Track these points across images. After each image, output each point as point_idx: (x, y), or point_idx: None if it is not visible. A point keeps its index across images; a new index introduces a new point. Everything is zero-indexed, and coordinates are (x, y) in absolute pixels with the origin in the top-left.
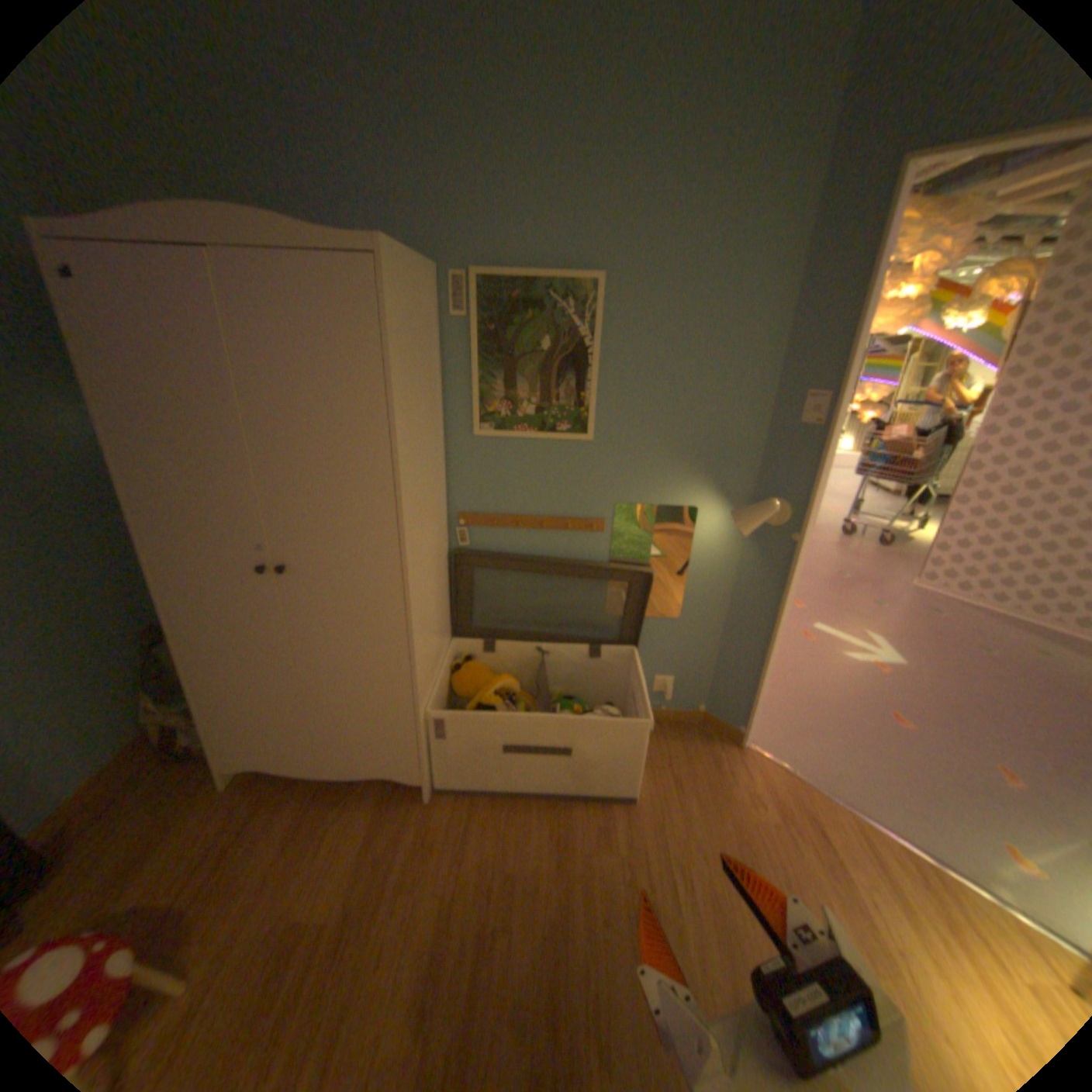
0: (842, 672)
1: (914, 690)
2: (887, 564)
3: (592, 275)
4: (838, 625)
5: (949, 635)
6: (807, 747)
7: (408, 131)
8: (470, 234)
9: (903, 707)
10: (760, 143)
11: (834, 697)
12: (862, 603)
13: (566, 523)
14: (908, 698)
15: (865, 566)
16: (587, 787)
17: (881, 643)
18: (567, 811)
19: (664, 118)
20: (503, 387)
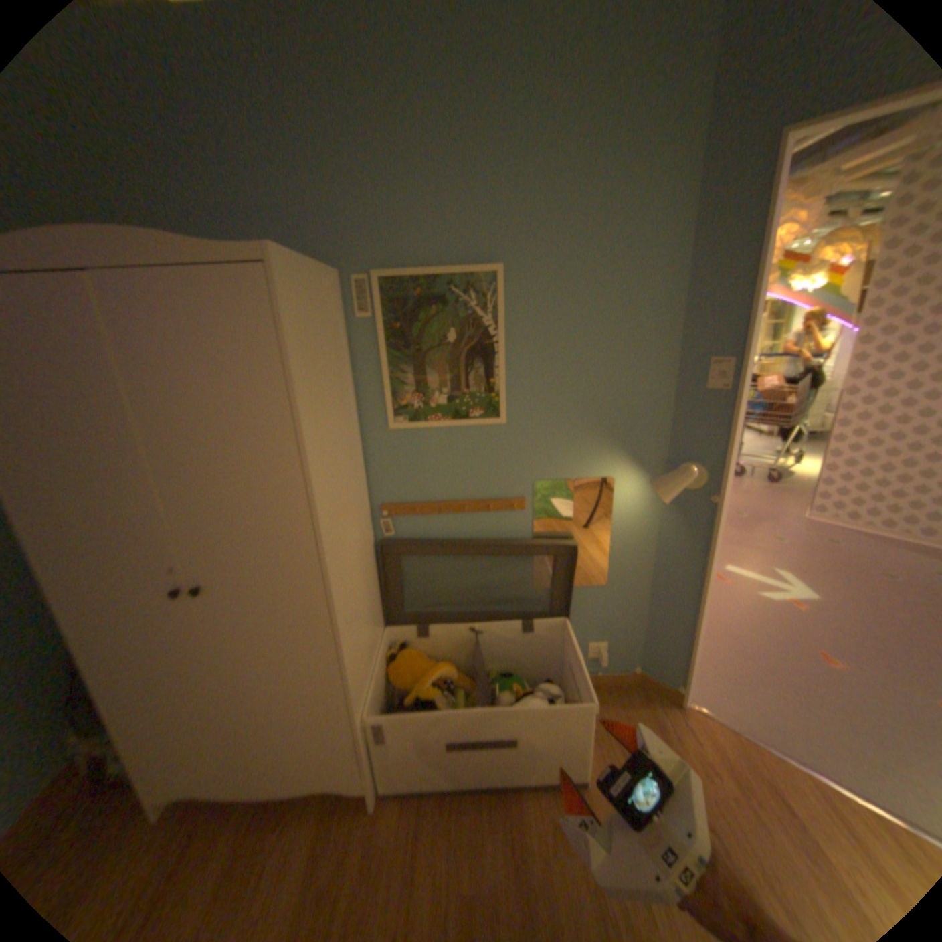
0: (762, 614)
1: (834, 626)
2: (777, 500)
3: (490, 267)
4: (747, 565)
5: (851, 565)
6: (747, 701)
7: (299, 148)
8: (368, 239)
9: (828, 645)
10: (639, 132)
11: (761, 642)
12: (764, 541)
13: (487, 505)
14: (831, 635)
15: (758, 504)
16: (536, 778)
17: (792, 580)
18: (518, 807)
19: (546, 116)
20: (414, 381)
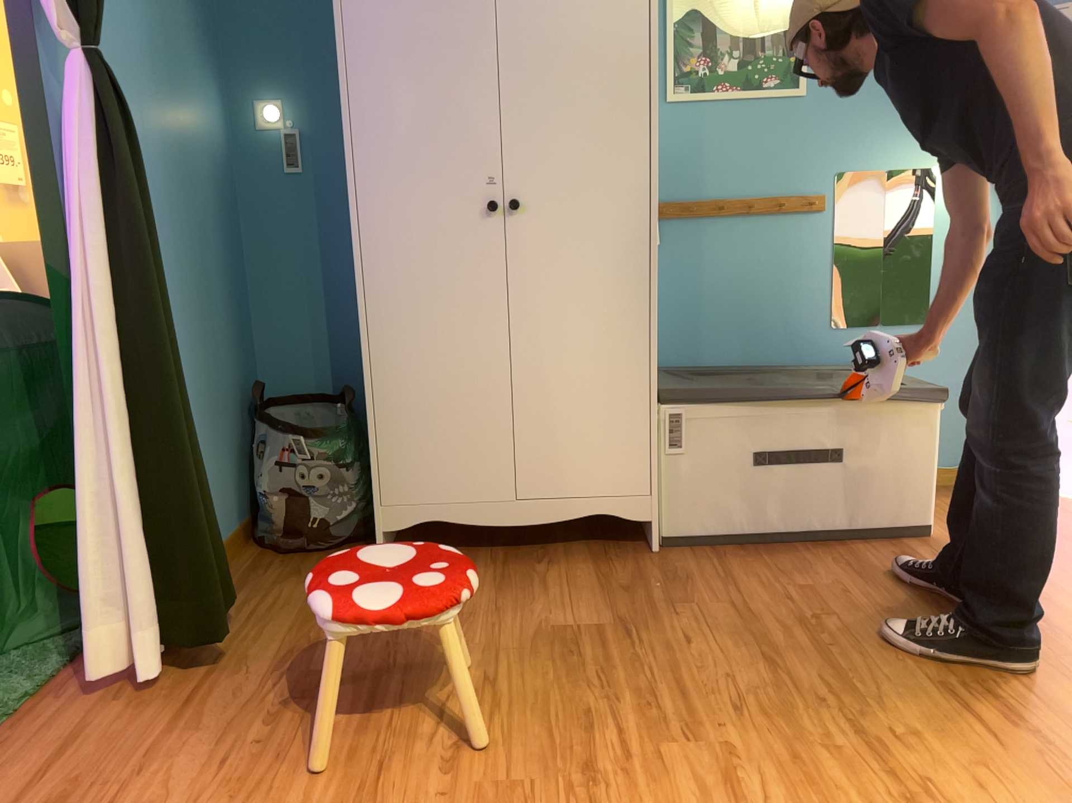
0: None
1: None
2: None
3: None
4: None
5: None
6: None
7: None
8: None
9: None
10: None
11: None
12: None
13: (778, 203)
14: None
15: None
16: (858, 518)
17: None
18: (838, 547)
19: None
20: (701, 42)
